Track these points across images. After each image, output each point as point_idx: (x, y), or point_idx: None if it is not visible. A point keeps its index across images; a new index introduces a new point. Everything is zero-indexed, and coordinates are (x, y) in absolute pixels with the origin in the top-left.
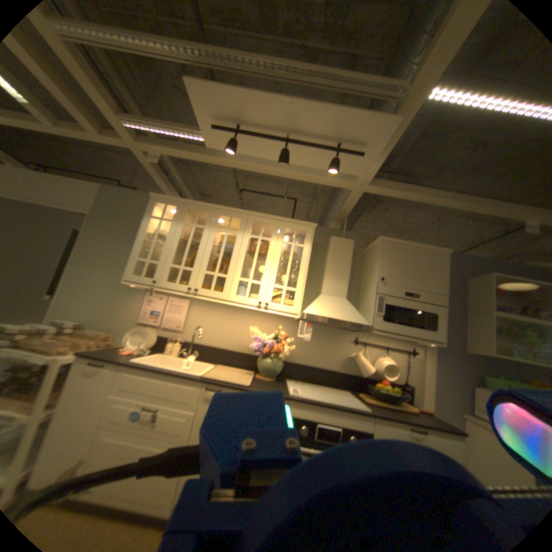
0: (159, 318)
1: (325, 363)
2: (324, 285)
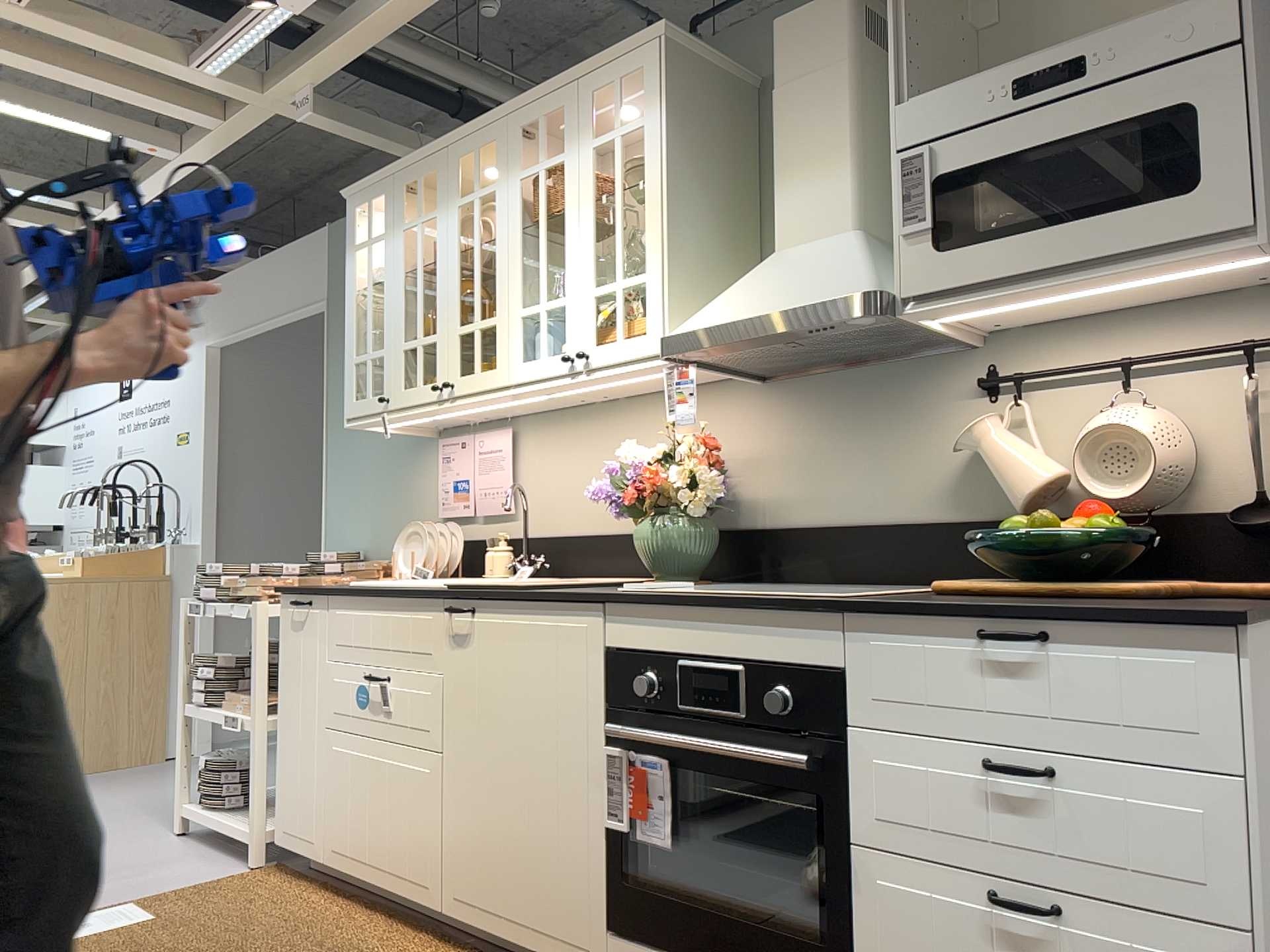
0: (466, 497)
1: (885, 502)
2: (775, 219)
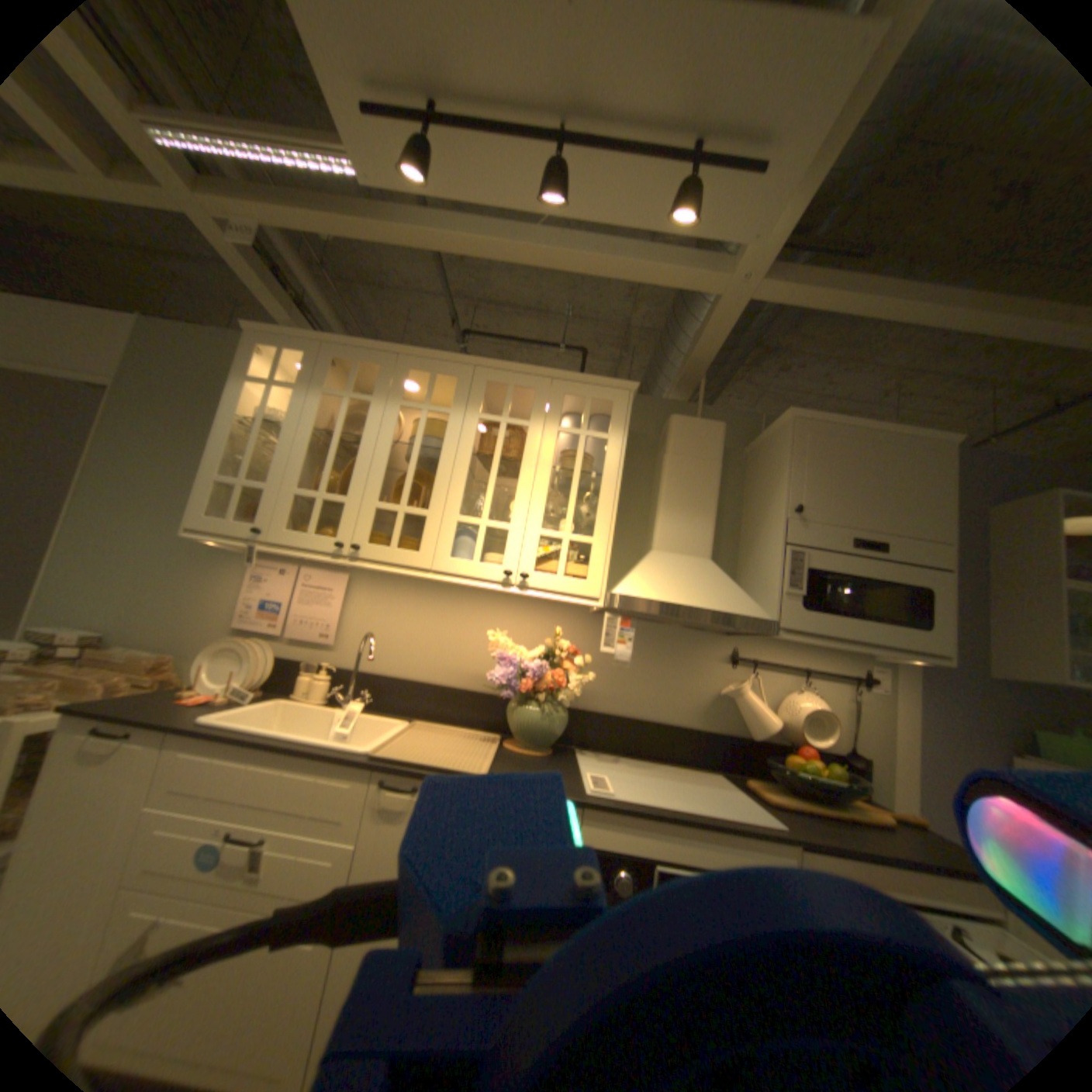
0: (275, 619)
1: (663, 711)
2: (657, 531)
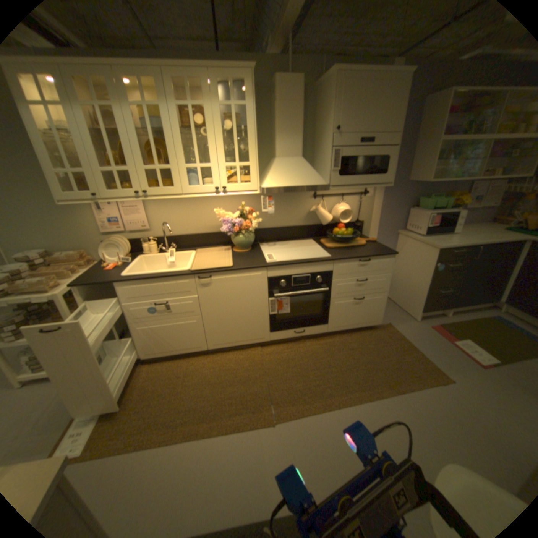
0: (119, 225)
1: (289, 222)
2: (277, 148)
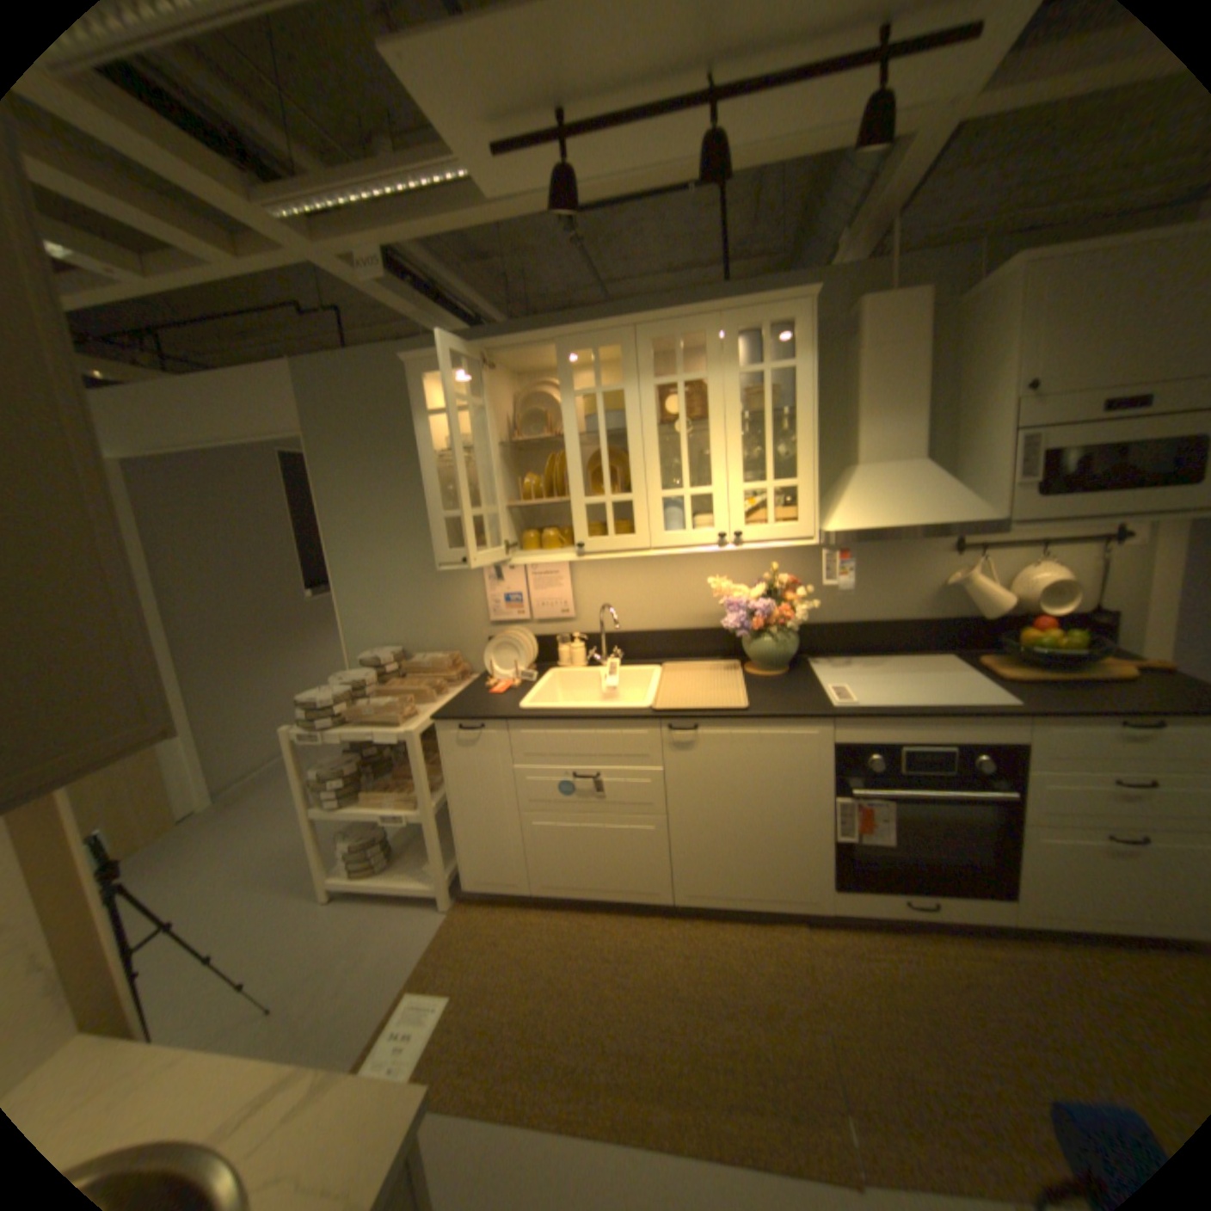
0: (523, 608)
1: (889, 610)
2: (863, 443)
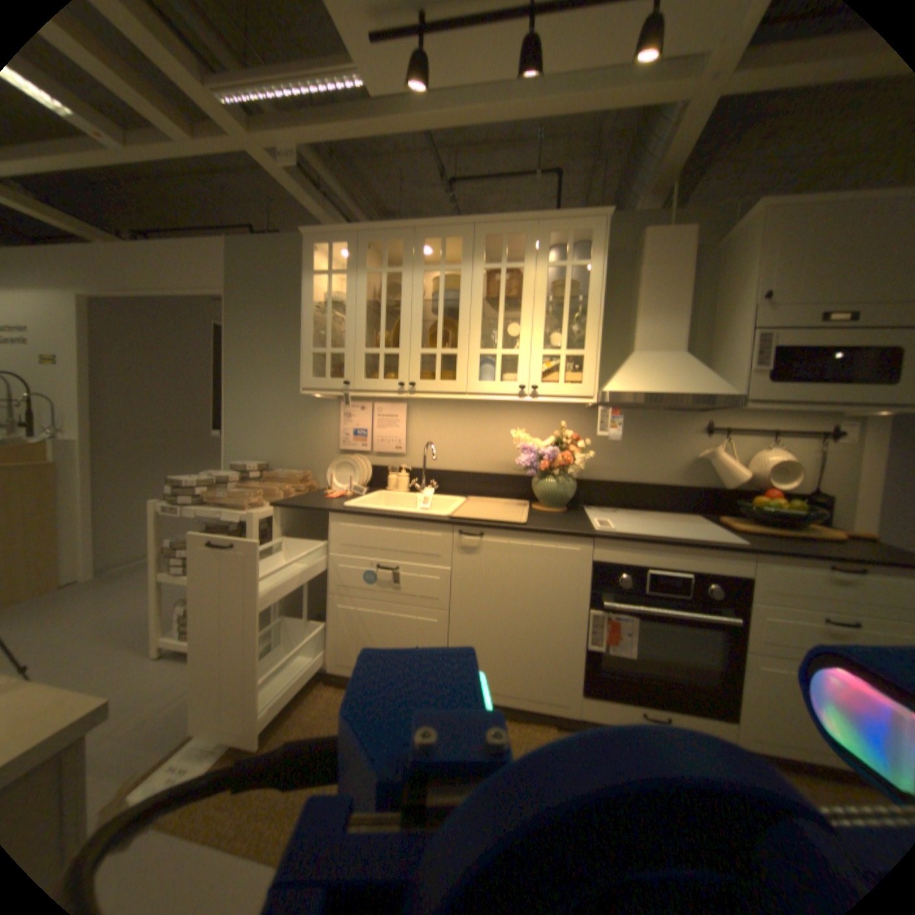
0: (365, 439)
1: (650, 473)
2: (638, 333)
